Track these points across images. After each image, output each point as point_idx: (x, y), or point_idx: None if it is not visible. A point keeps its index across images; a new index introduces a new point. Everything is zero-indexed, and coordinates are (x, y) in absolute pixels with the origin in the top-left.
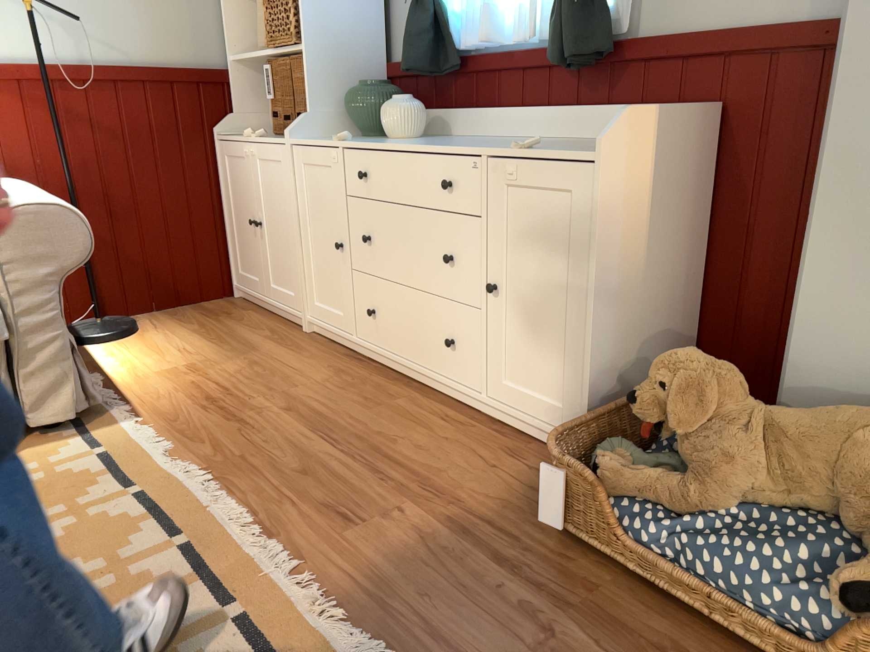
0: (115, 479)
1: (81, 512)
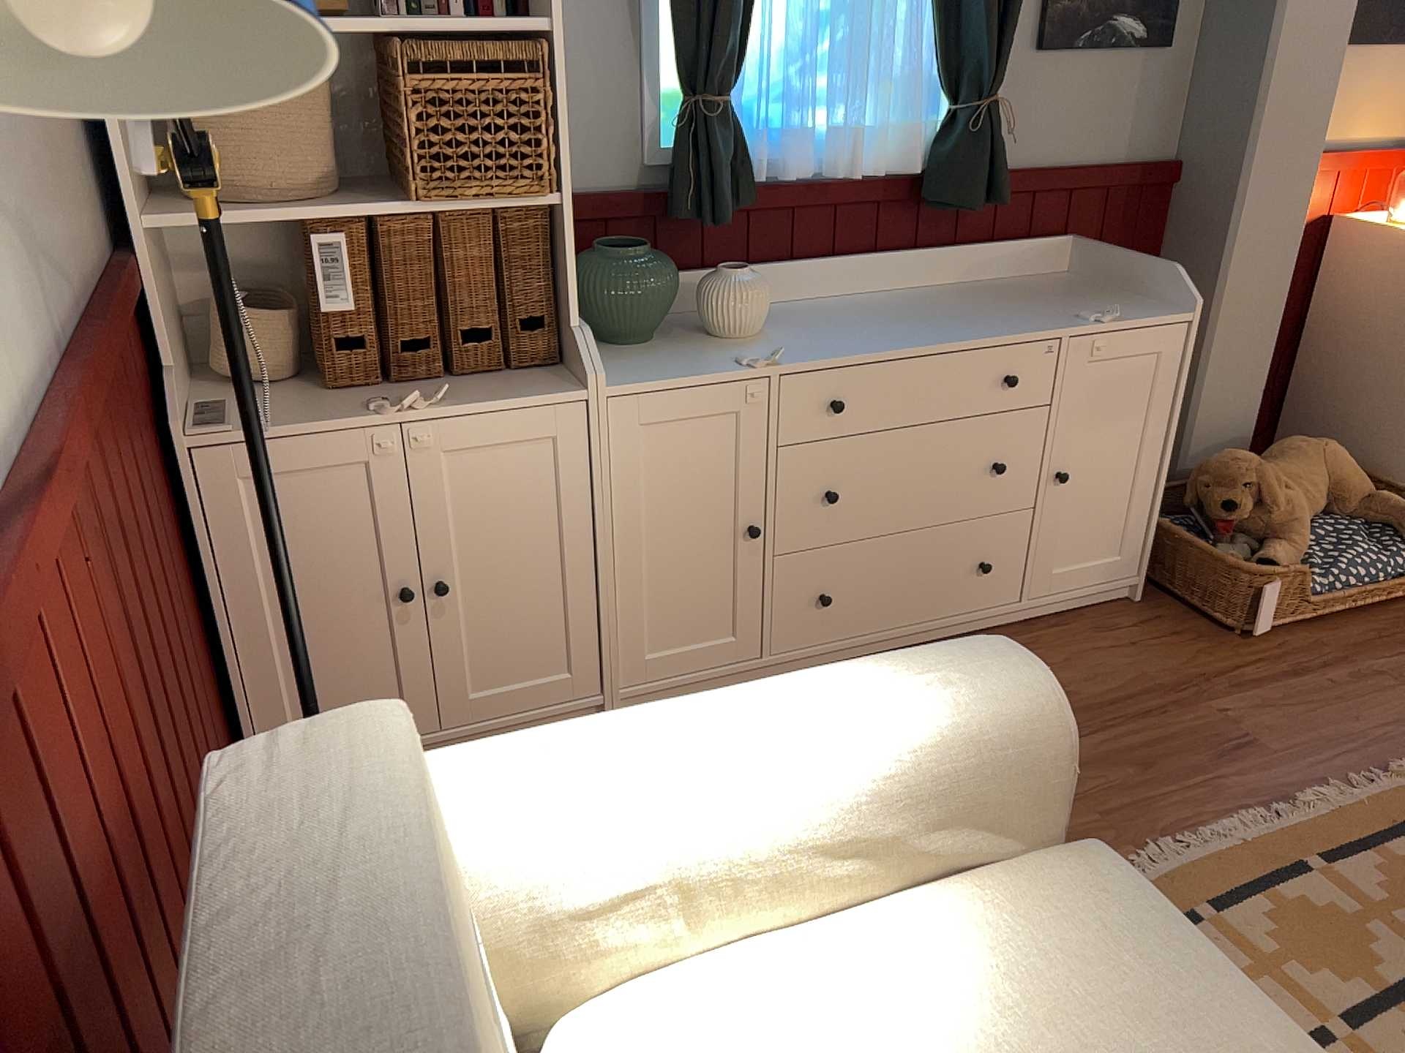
0: None
1: (1268, 964)
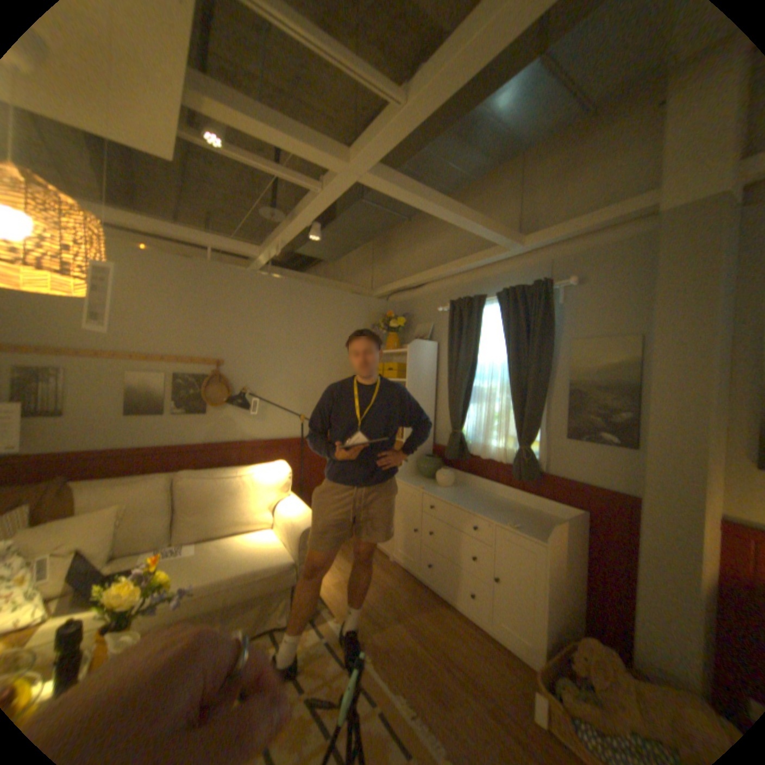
0: (336, 663)
1: (329, 686)
